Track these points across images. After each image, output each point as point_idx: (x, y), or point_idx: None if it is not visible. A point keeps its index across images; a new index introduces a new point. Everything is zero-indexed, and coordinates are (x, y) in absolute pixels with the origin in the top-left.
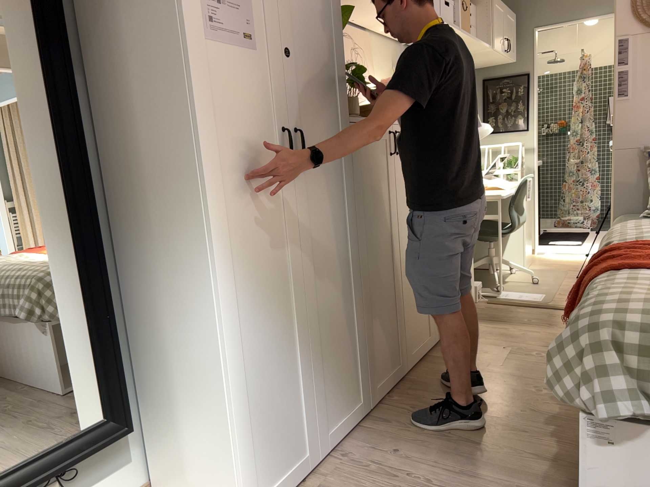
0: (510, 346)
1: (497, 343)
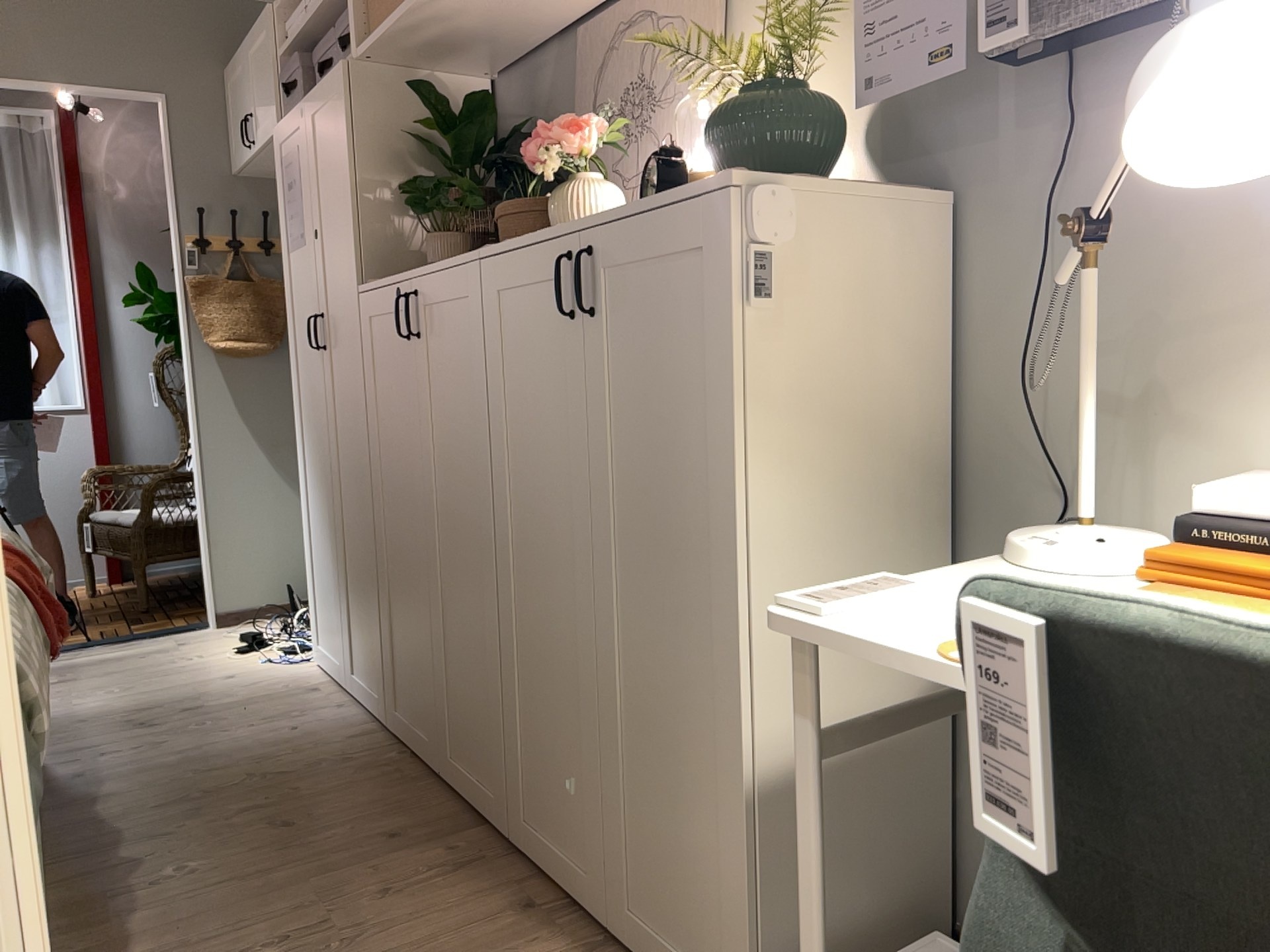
0: (358, 951)
1: (399, 941)
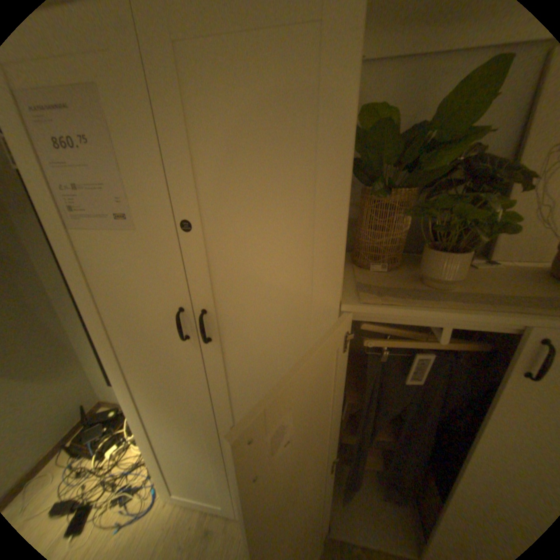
0: None
1: None
